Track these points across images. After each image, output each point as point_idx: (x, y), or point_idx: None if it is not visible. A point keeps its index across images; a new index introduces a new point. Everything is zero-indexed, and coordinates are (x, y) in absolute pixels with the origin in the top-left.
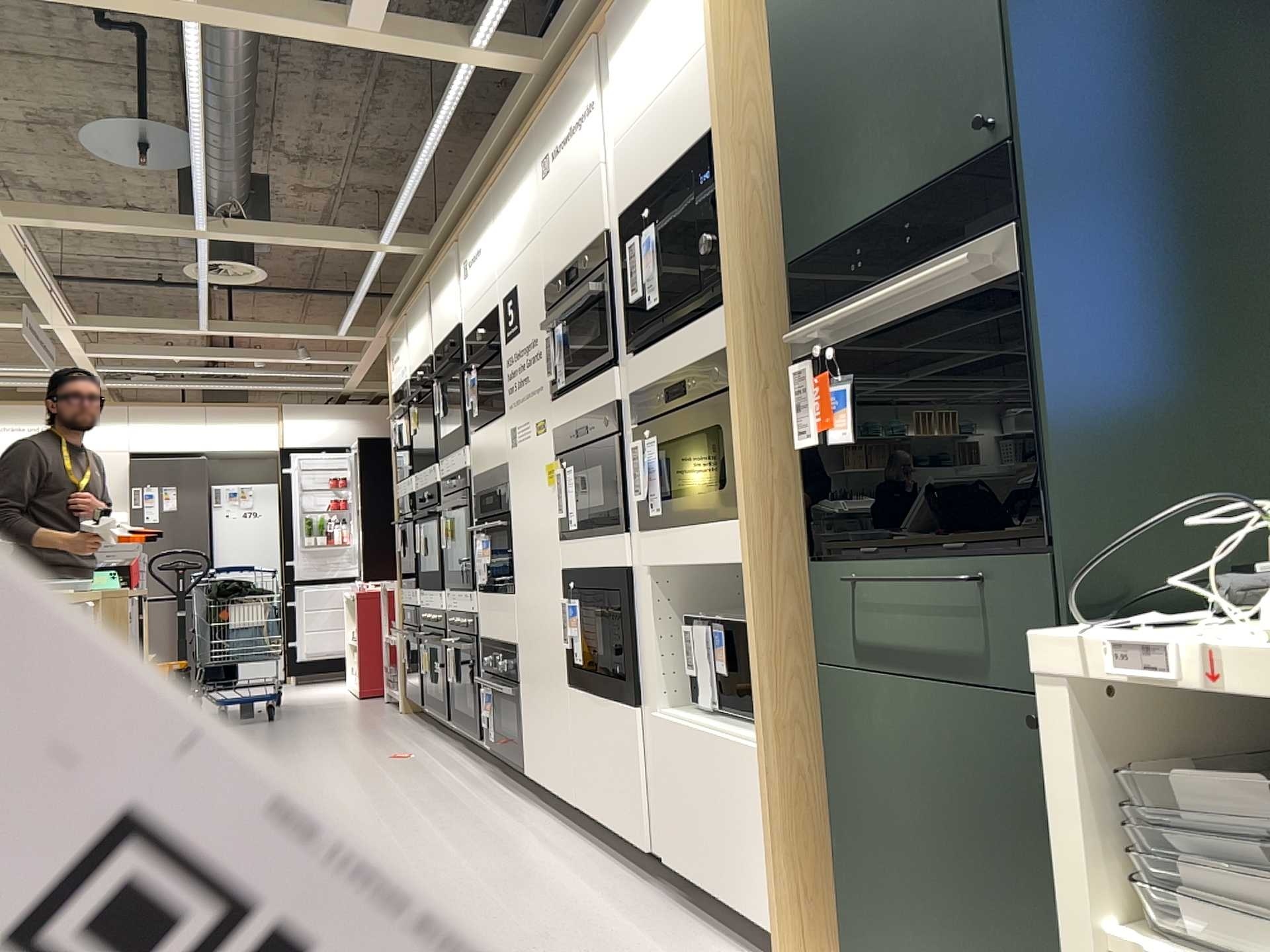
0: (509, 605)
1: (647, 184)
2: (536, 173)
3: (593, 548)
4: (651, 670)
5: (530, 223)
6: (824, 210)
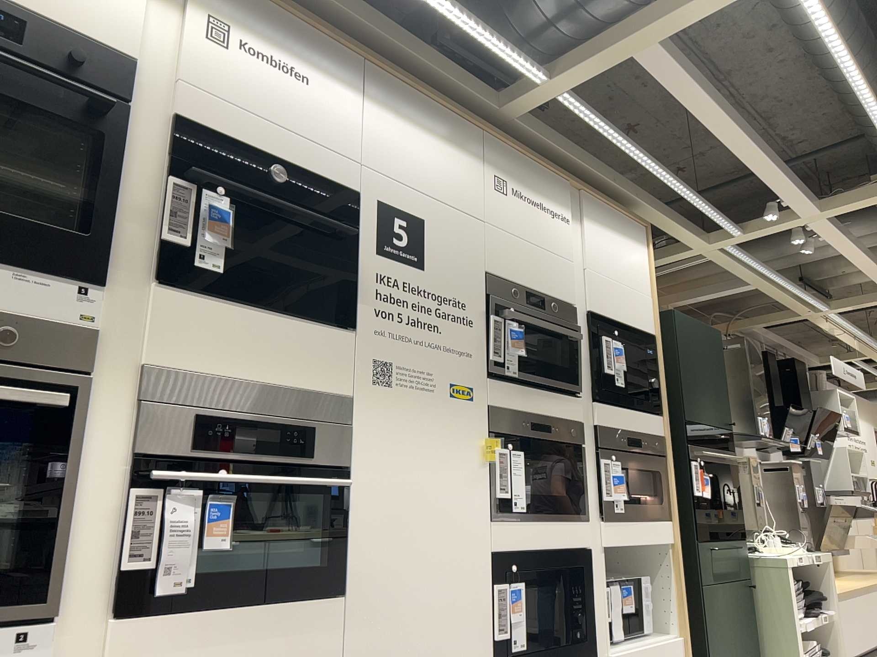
0: (317, 618)
1: (613, 315)
2: (483, 170)
3: (548, 530)
4: (600, 623)
5: (465, 195)
6: (693, 409)
